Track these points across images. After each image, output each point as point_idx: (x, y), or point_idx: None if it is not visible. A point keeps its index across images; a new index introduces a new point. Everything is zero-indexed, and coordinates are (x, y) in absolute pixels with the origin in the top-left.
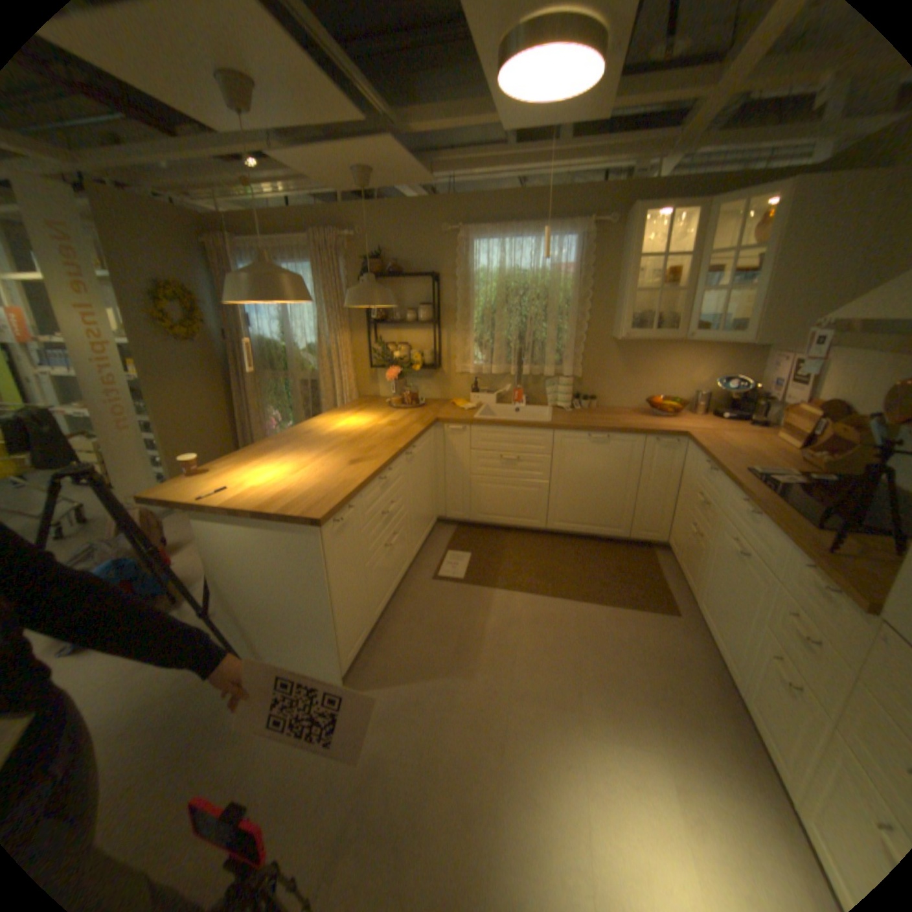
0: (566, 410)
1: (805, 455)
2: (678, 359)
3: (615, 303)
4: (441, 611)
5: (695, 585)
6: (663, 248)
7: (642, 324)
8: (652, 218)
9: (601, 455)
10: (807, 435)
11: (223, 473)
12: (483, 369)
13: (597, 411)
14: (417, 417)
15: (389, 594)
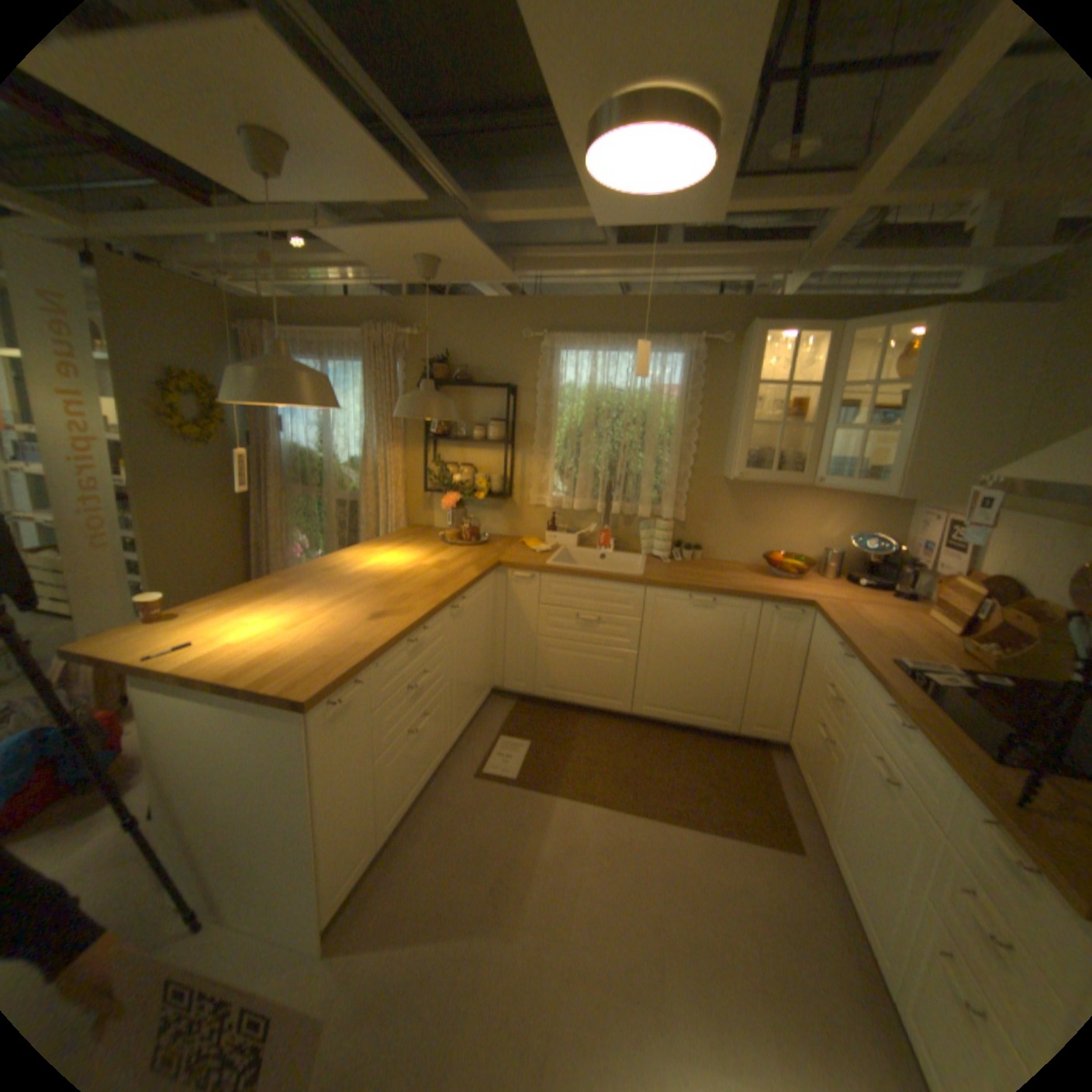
0: (664, 561)
1: (969, 647)
2: (804, 507)
3: (728, 435)
4: (480, 827)
5: (825, 811)
6: (787, 375)
7: (760, 464)
8: (774, 341)
9: (705, 623)
10: (968, 618)
11: (196, 621)
12: (564, 503)
13: (703, 565)
14: (475, 557)
15: (411, 799)
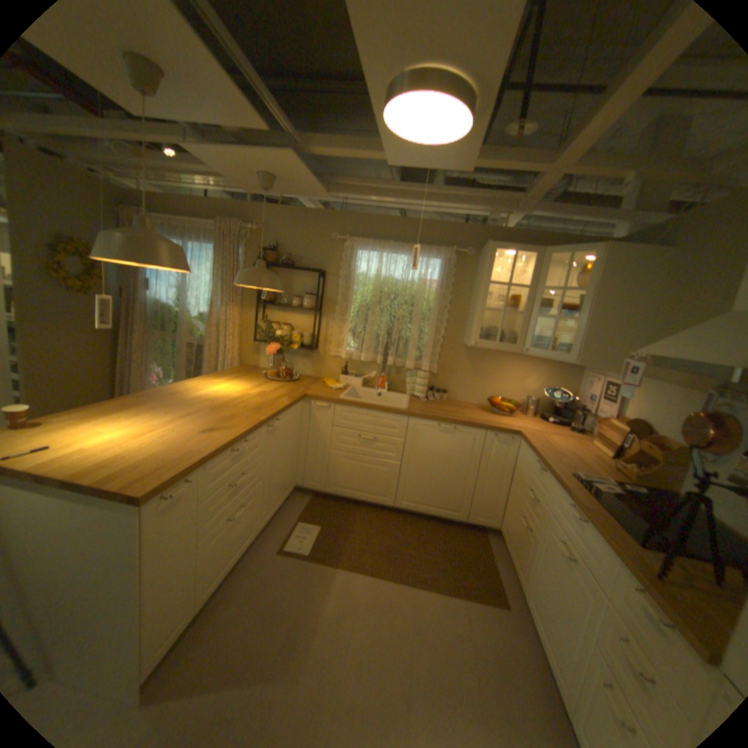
0: (421, 400)
1: (619, 465)
2: (514, 368)
3: (467, 316)
4: (279, 593)
5: (524, 578)
6: (507, 279)
7: (488, 337)
8: (499, 256)
9: (448, 444)
10: (618, 446)
11: (57, 429)
12: (354, 356)
13: (447, 403)
14: (288, 390)
15: (226, 571)
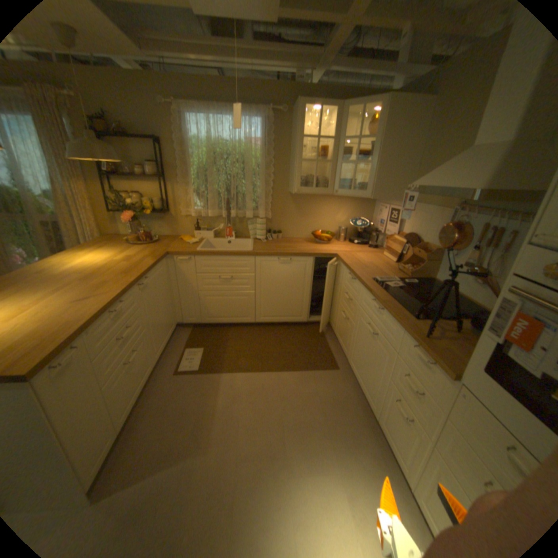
0: (263, 241)
1: (400, 267)
2: (328, 207)
3: (289, 168)
4: (181, 401)
5: (346, 349)
6: (317, 133)
7: (307, 184)
8: (309, 112)
9: (287, 272)
10: (399, 254)
11: None
12: (202, 213)
13: (283, 241)
14: (151, 251)
15: (134, 399)
